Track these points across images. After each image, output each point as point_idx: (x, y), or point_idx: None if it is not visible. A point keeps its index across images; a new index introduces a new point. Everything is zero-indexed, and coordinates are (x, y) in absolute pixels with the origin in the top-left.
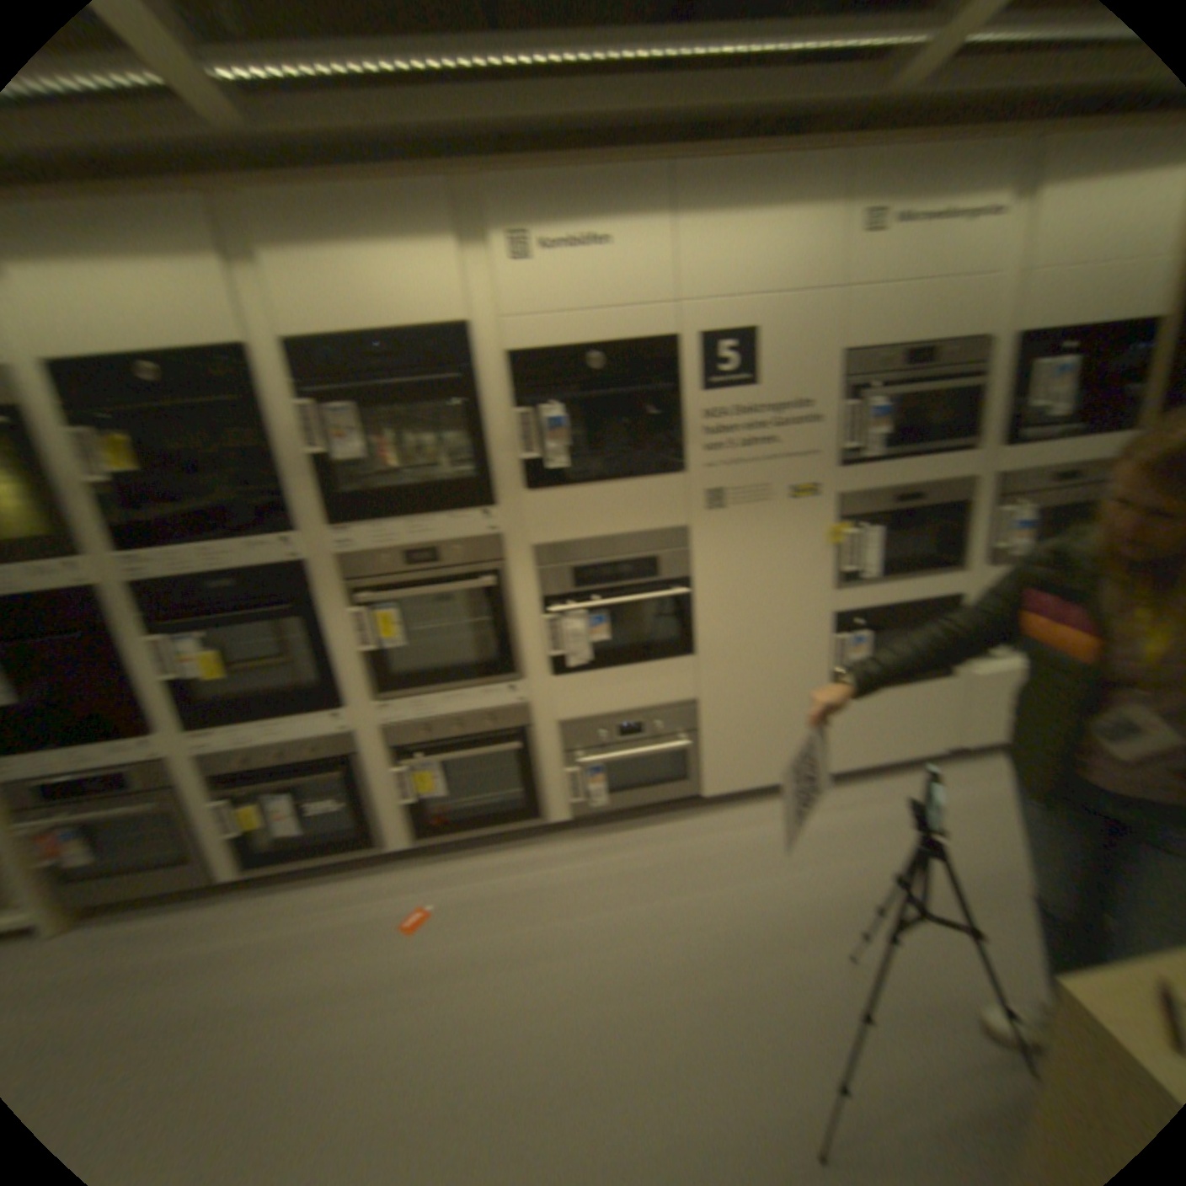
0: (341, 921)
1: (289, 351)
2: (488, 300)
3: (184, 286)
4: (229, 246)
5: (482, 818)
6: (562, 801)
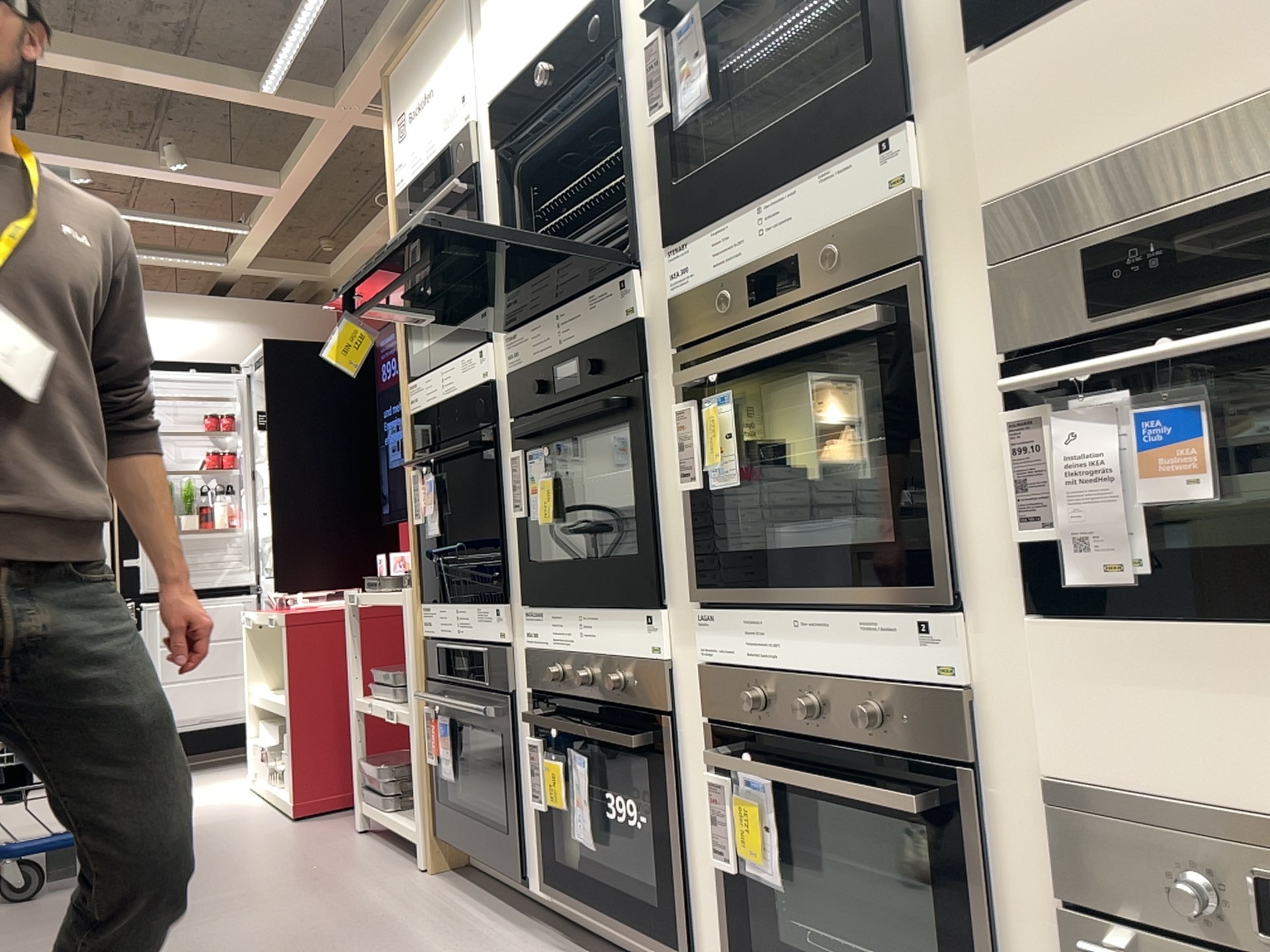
0: None
1: None
2: None
3: None
4: None
5: None
6: None
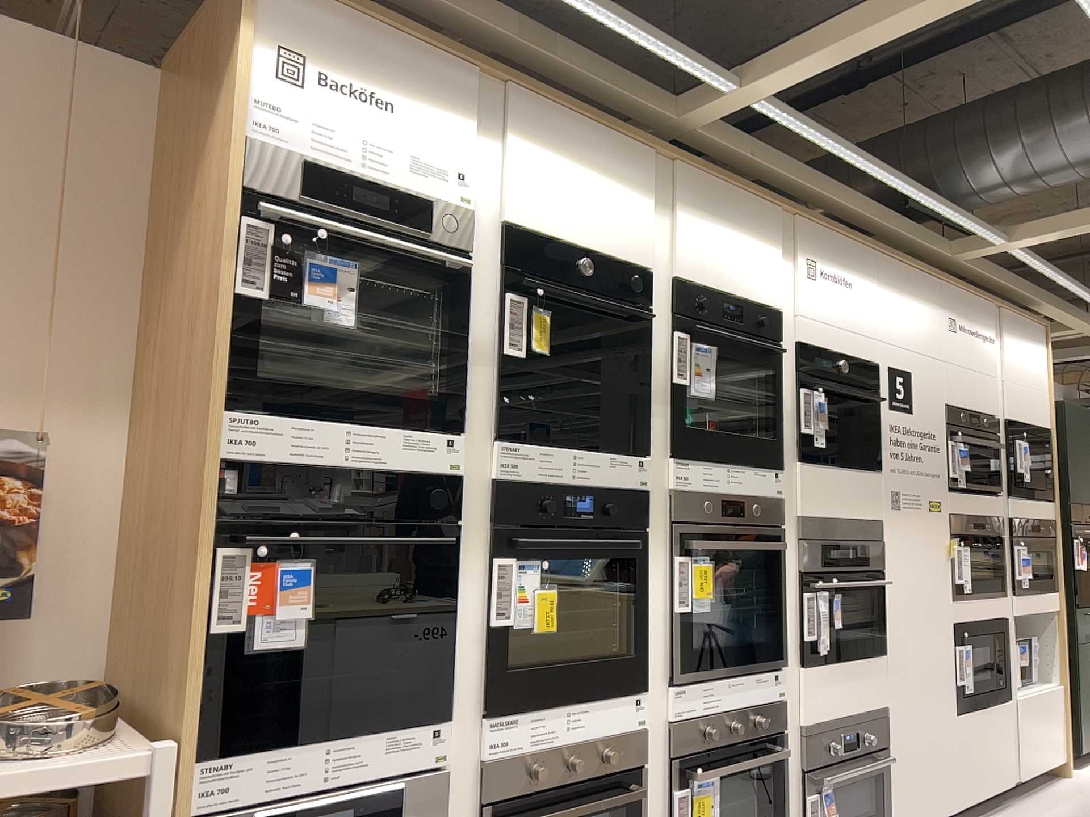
0: None
1: (679, 293)
2: (784, 301)
3: (631, 218)
4: (657, 202)
5: None
6: None
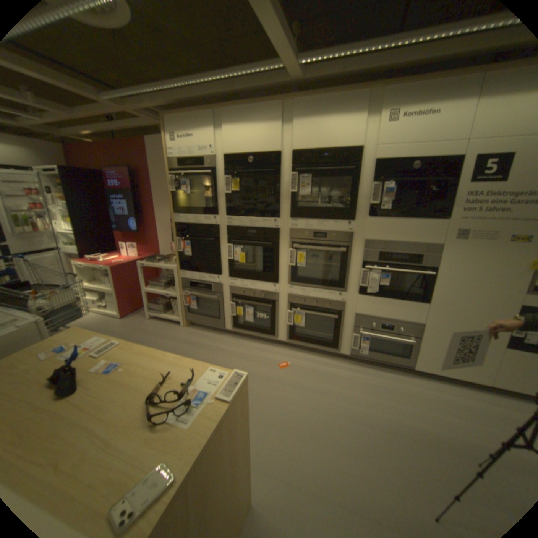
0: (262, 356)
1: (297, 156)
2: (376, 138)
3: (271, 133)
4: (287, 119)
5: (316, 341)
6: (350, 347)
